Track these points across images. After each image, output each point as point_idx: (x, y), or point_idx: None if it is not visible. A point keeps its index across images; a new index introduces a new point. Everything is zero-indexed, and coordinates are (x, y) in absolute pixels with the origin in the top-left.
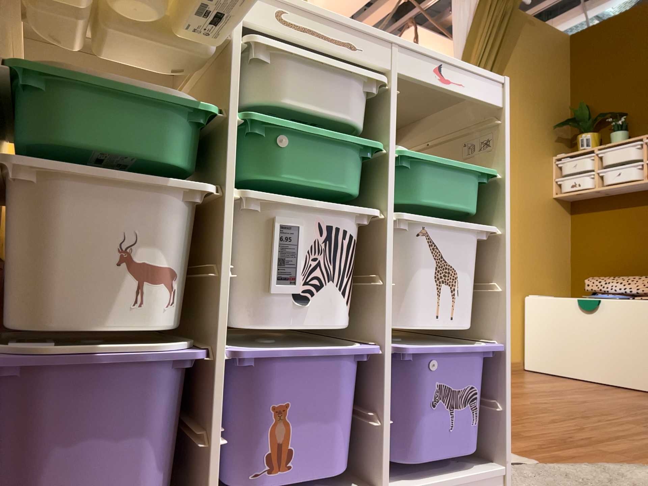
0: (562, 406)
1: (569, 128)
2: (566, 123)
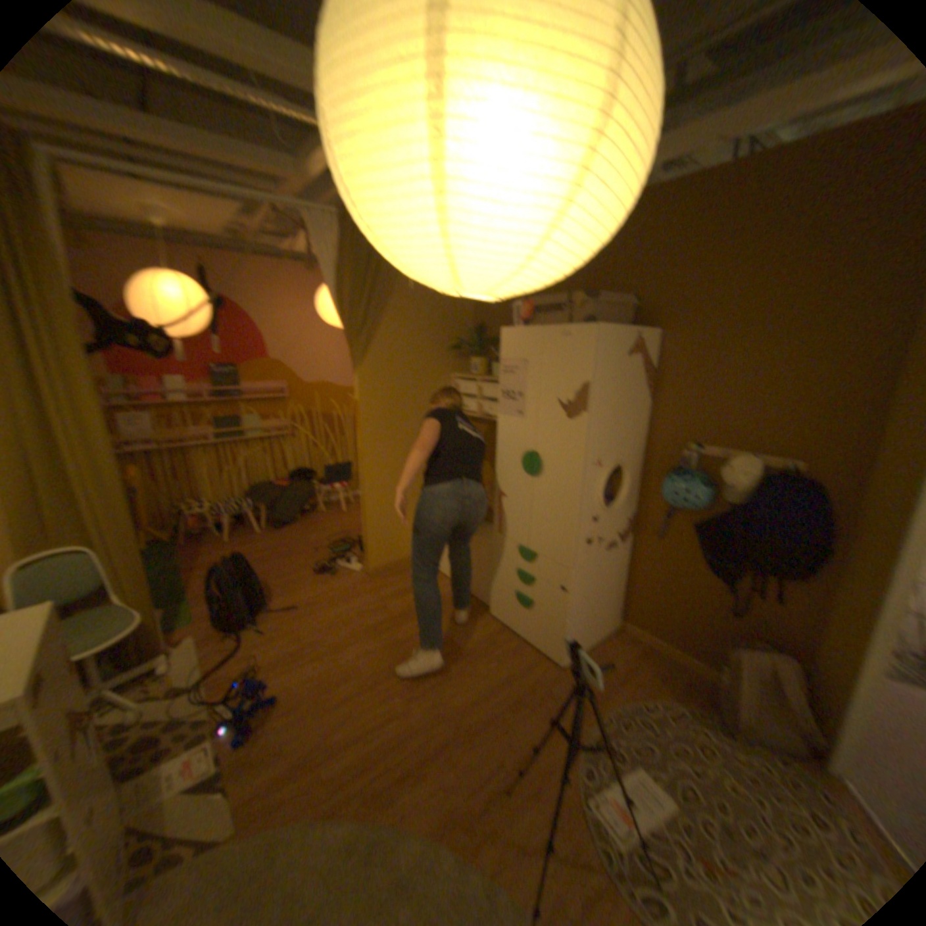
0: (378, 667)
1: (468, 351)
2: (466, 345)
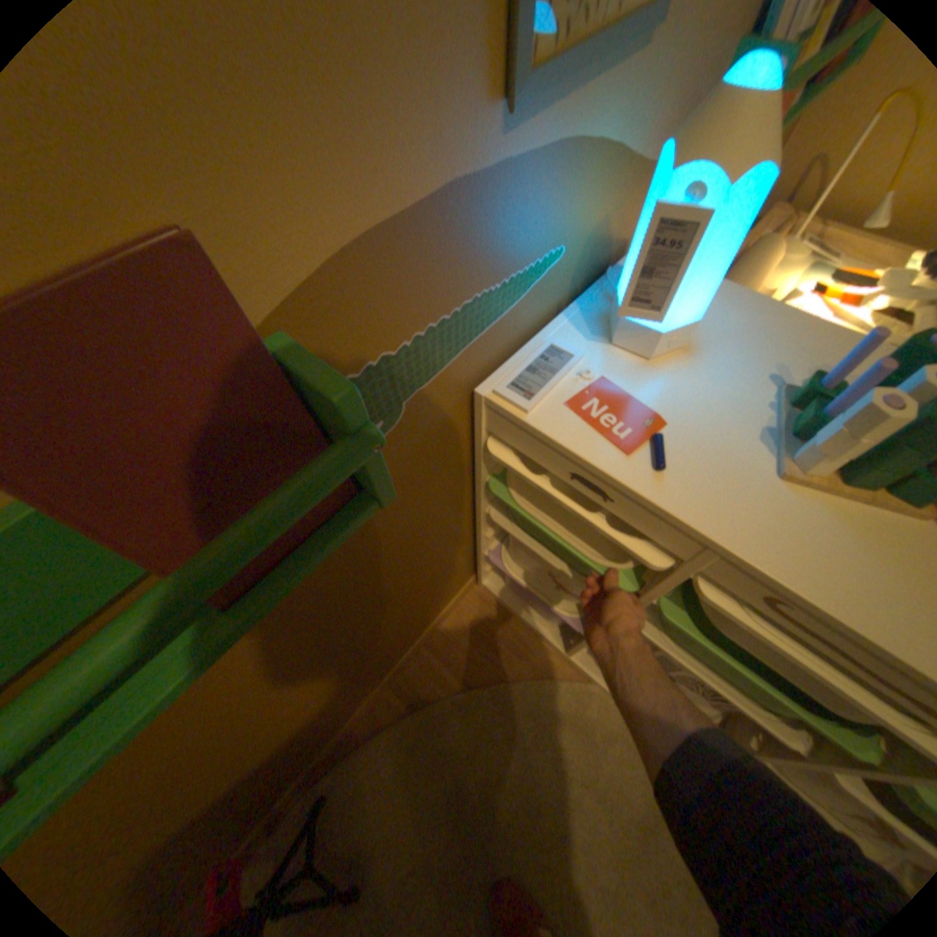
0: None
1: None
2: None
